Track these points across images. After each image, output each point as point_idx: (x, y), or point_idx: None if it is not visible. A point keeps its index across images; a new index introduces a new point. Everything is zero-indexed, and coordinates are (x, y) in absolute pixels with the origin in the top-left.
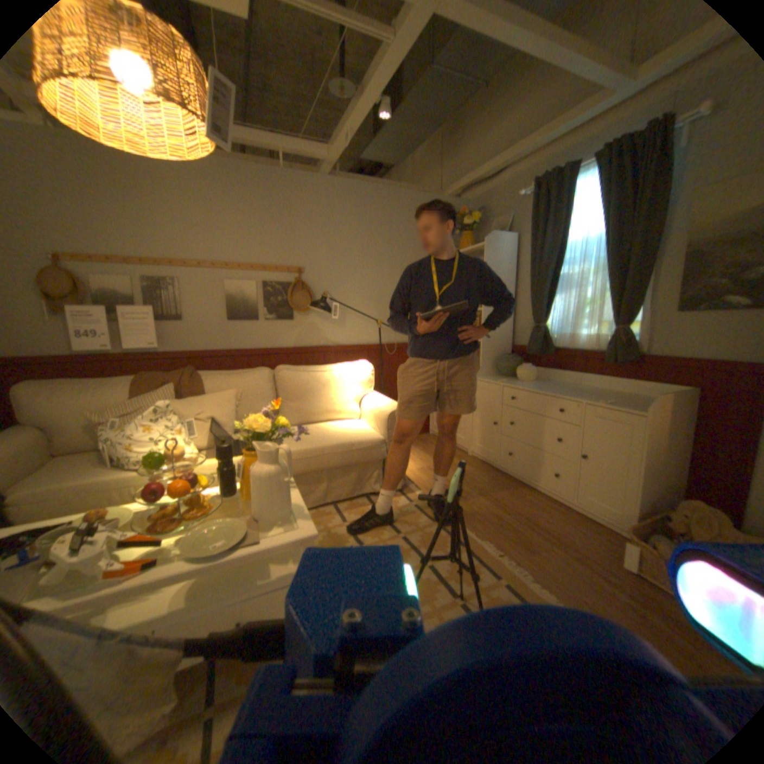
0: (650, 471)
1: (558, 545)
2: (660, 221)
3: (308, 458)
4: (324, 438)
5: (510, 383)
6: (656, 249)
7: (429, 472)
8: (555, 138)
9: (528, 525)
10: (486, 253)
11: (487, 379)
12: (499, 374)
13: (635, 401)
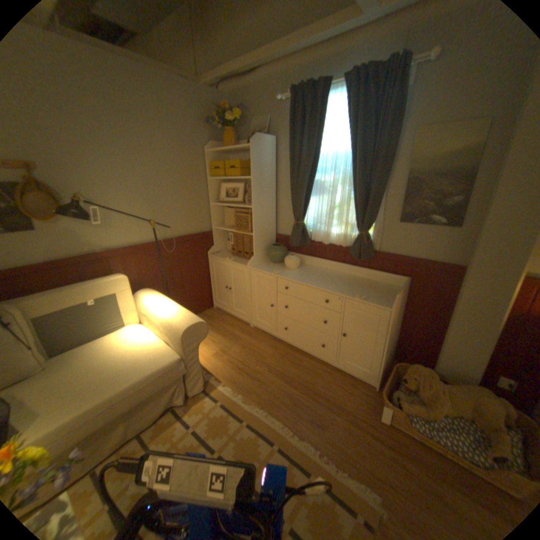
0: (389, 345)
1: (335, 410)
2: (394, 150)
3: (93, 418)
4: (111, 380)
5: (282, 274)
6: (389, 173)
7: (223, 356)
8: (305, 47)
9: (311, 396)
10: (248, 151)
11: (262, 268)
12: (268, 260)
13: (374, 290)
